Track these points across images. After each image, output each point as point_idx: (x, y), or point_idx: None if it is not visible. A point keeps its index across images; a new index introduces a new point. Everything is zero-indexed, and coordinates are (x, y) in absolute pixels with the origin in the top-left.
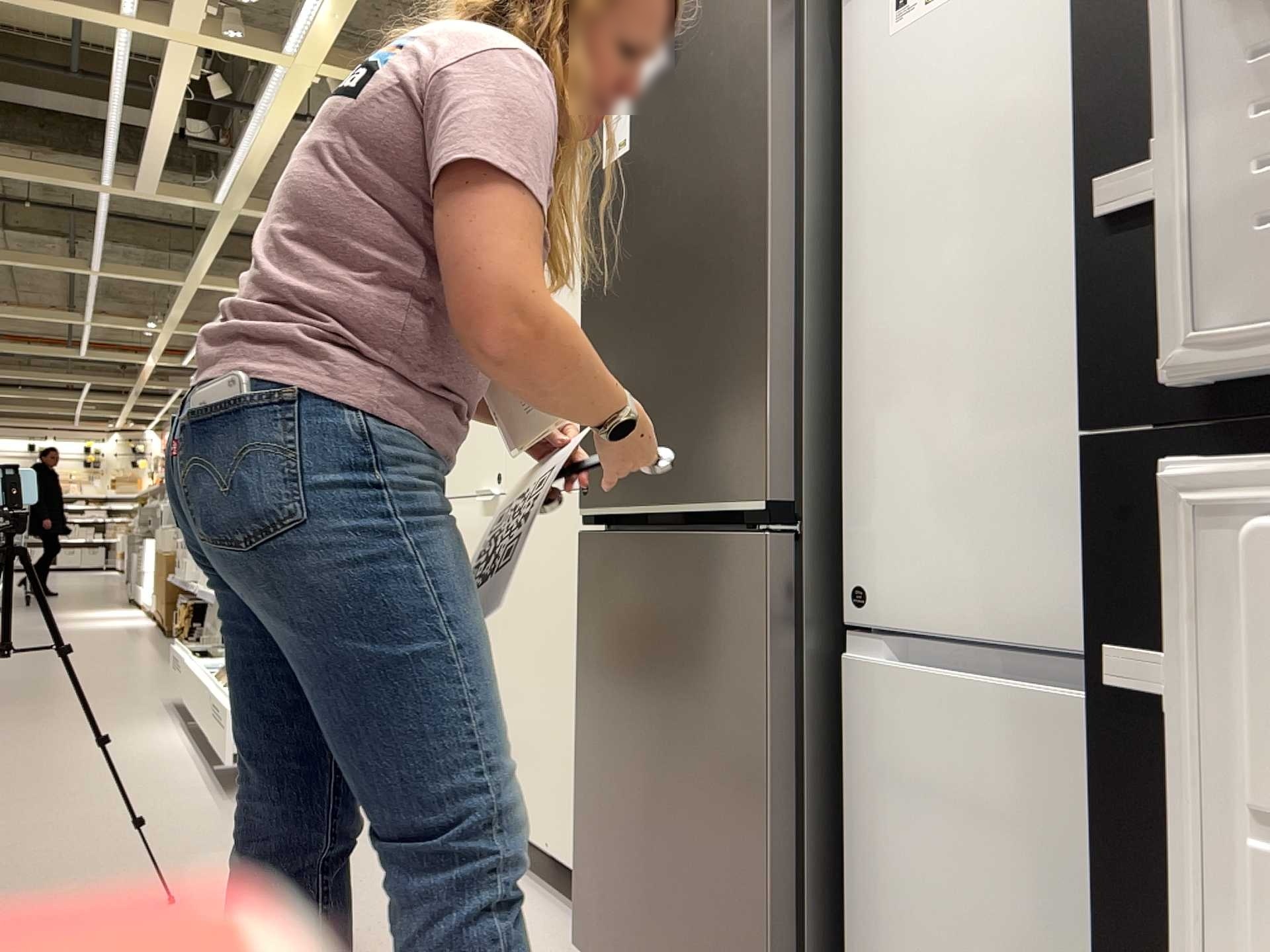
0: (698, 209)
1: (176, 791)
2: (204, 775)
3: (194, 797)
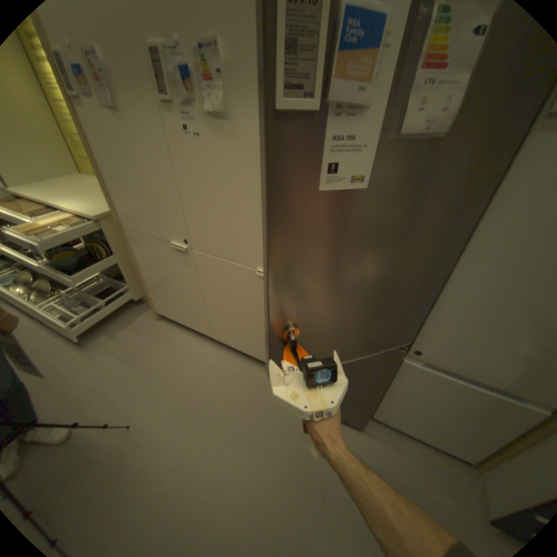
0: (401, 228)
1: (54, 353)
2: (56, 337)
3: (66, 354)
